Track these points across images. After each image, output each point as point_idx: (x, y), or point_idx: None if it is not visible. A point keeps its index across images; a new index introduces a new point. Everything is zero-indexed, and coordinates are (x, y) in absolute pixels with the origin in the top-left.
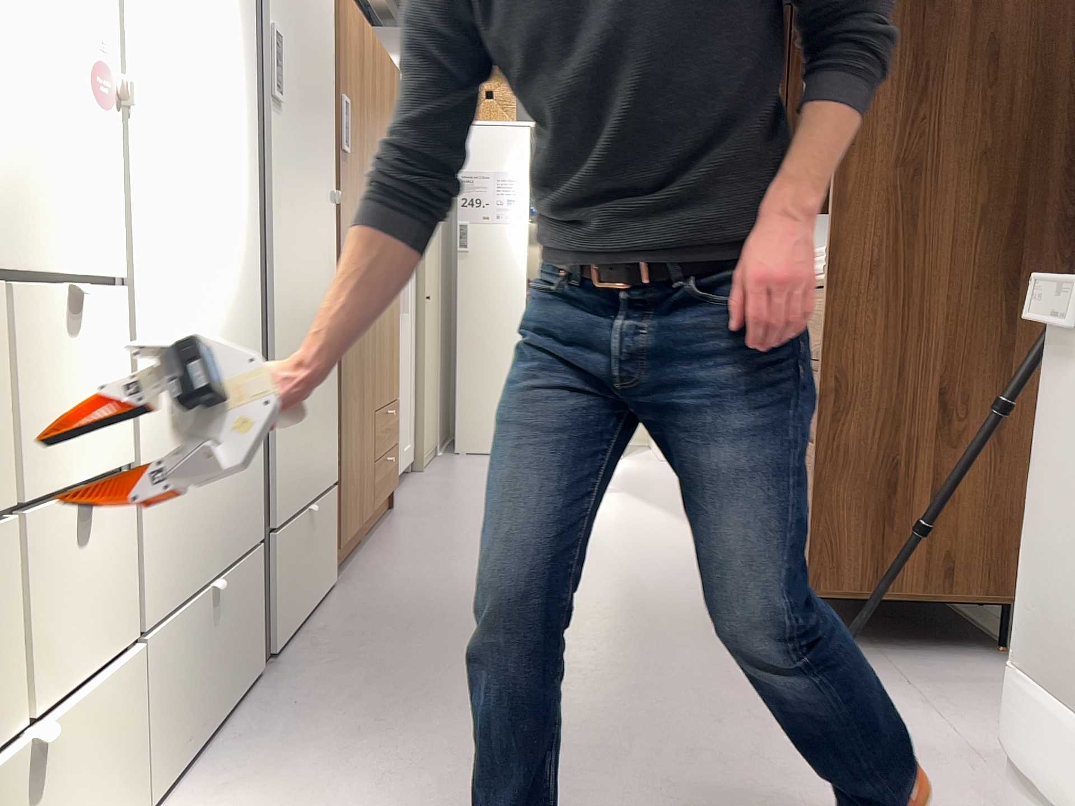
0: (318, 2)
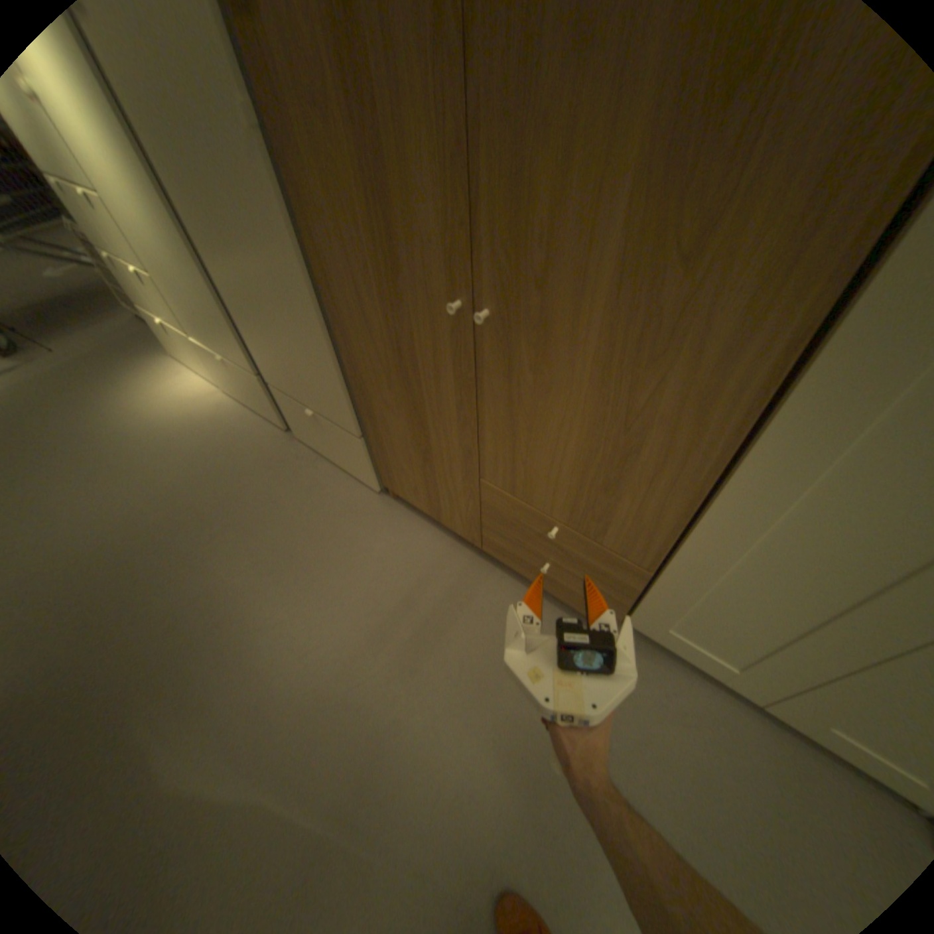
0: None
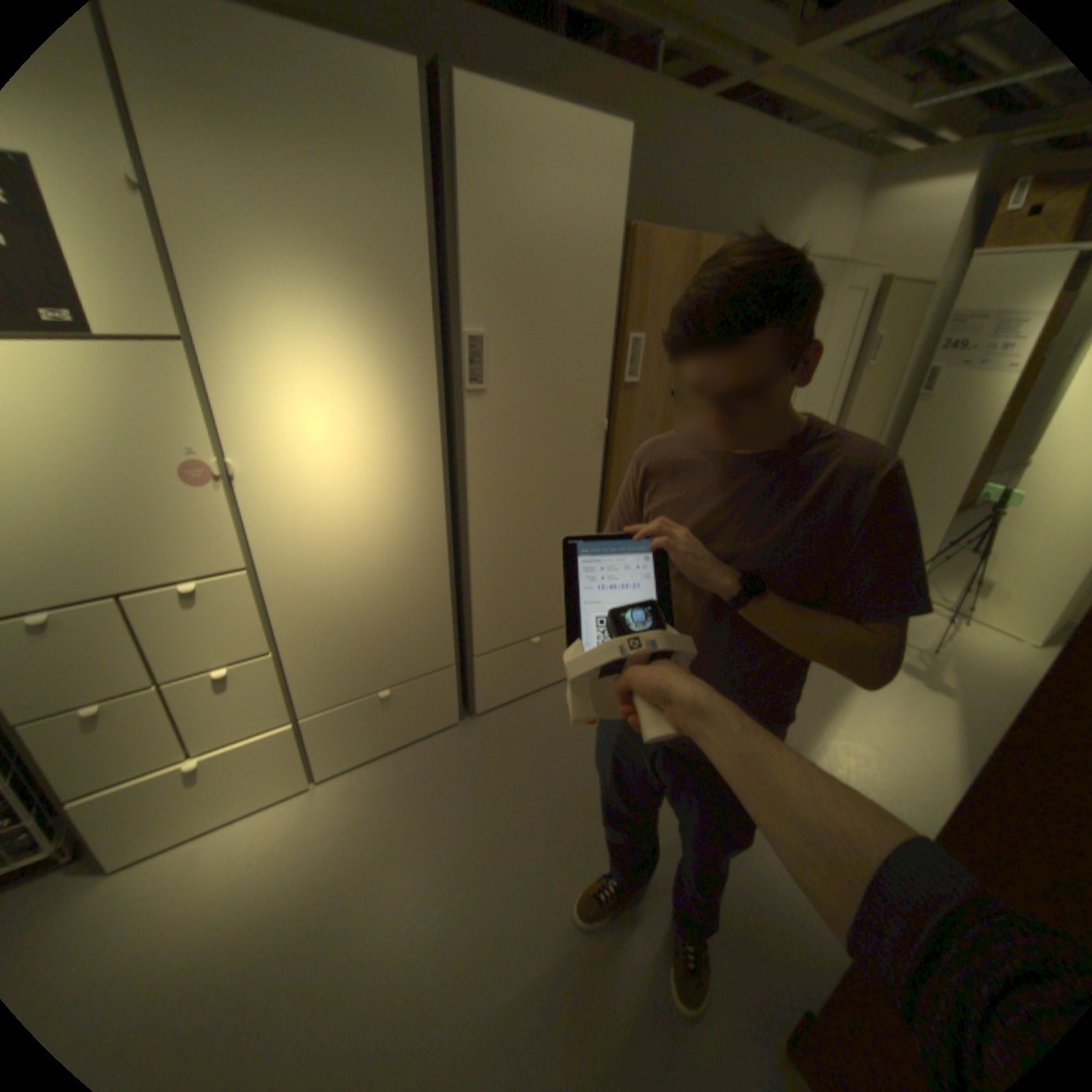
0: (582, 266)
